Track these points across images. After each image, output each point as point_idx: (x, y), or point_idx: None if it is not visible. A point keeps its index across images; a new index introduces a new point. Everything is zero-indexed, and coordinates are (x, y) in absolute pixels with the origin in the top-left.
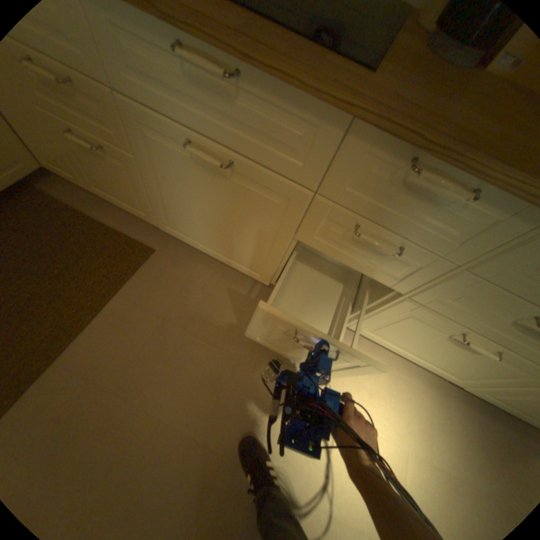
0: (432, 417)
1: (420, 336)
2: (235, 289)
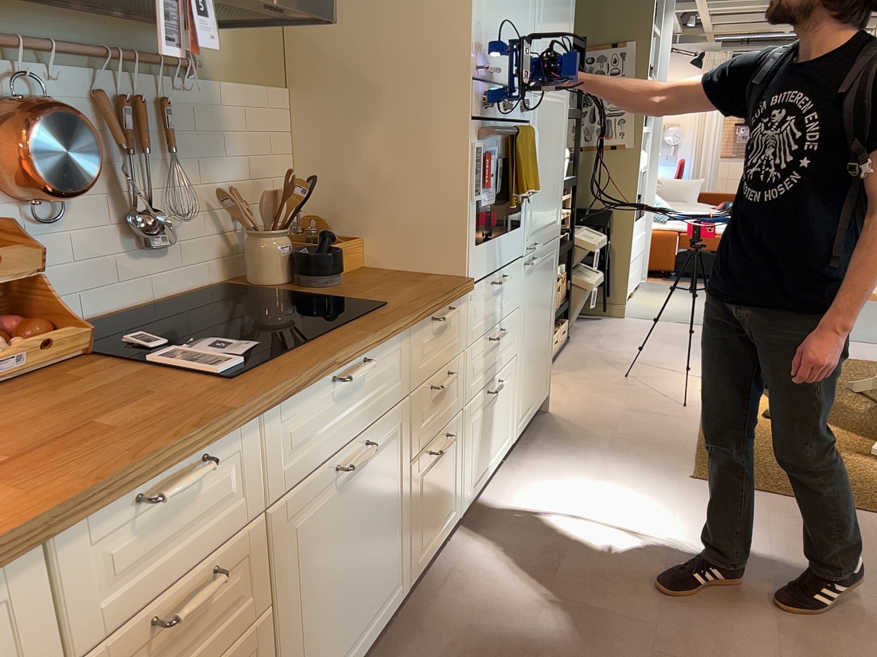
0: (544, 477)
1: (482, 432)
2: (404, 654)
